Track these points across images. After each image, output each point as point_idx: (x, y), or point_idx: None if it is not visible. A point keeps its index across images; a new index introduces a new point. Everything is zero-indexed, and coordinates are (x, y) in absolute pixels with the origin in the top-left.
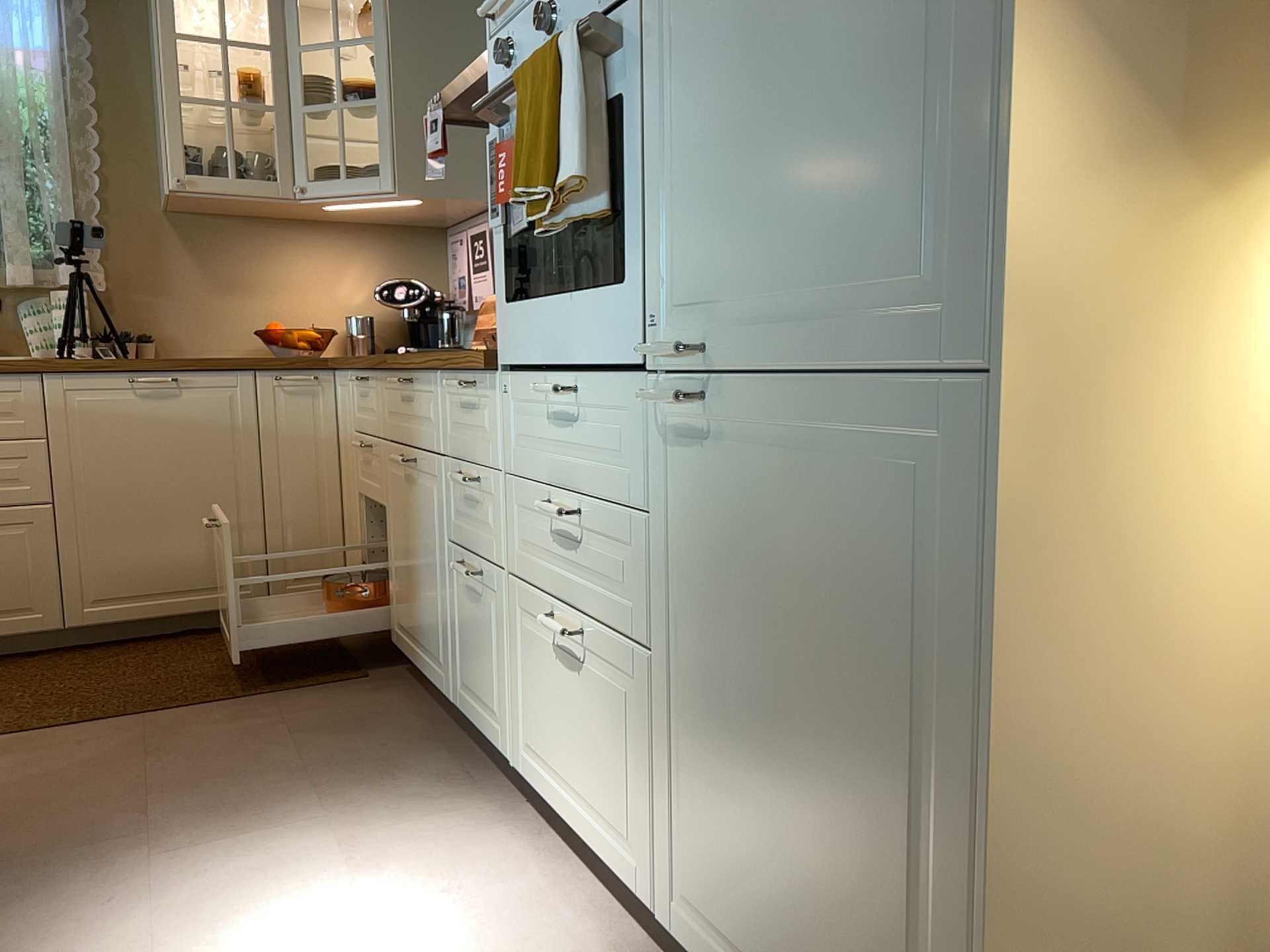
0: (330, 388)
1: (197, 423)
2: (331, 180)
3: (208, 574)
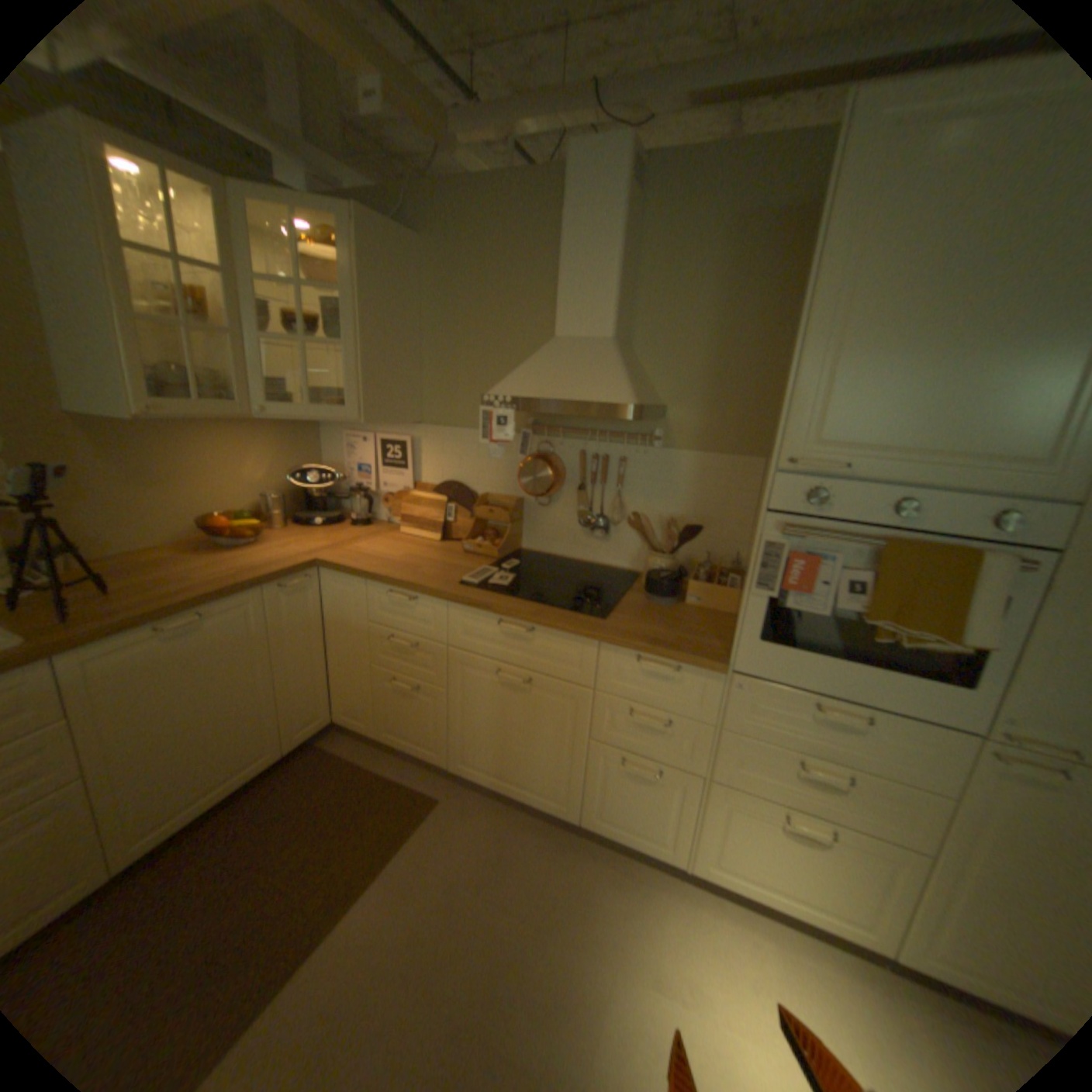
0: (315, 582)
1: (219, 645)
2: (283, 401)
3: (237, 760)
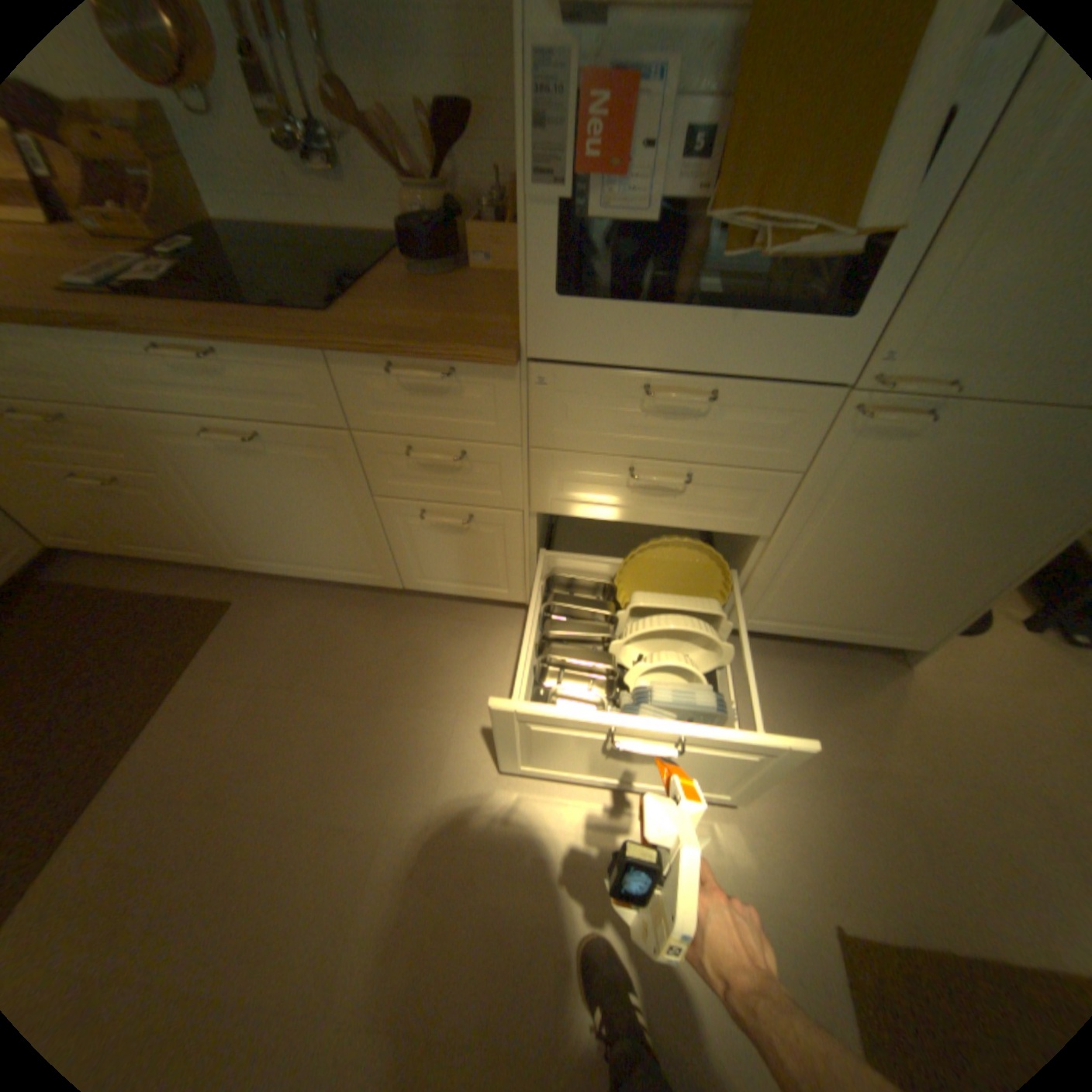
0: None
1: None
2: None
3: None
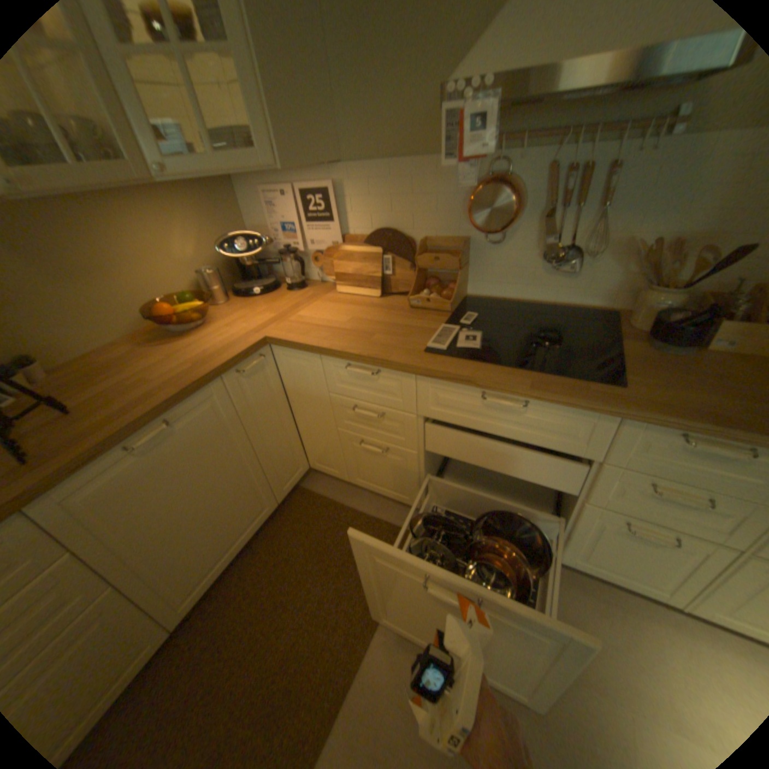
0: (271, 358)
1: (198, 441)
2: (185, 153)
3: (244, 521)
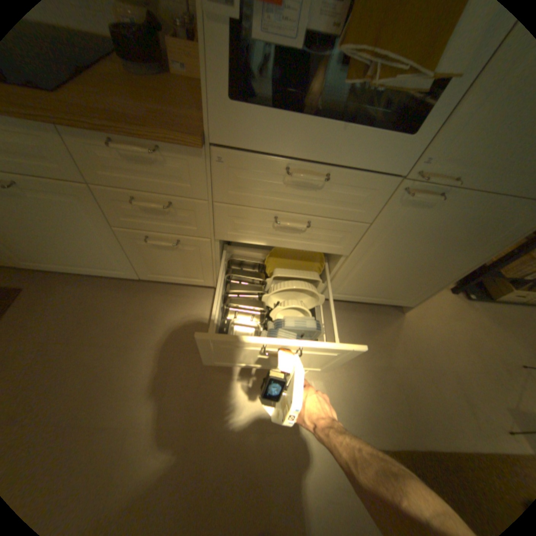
0: None
1: None
2: None
3: None
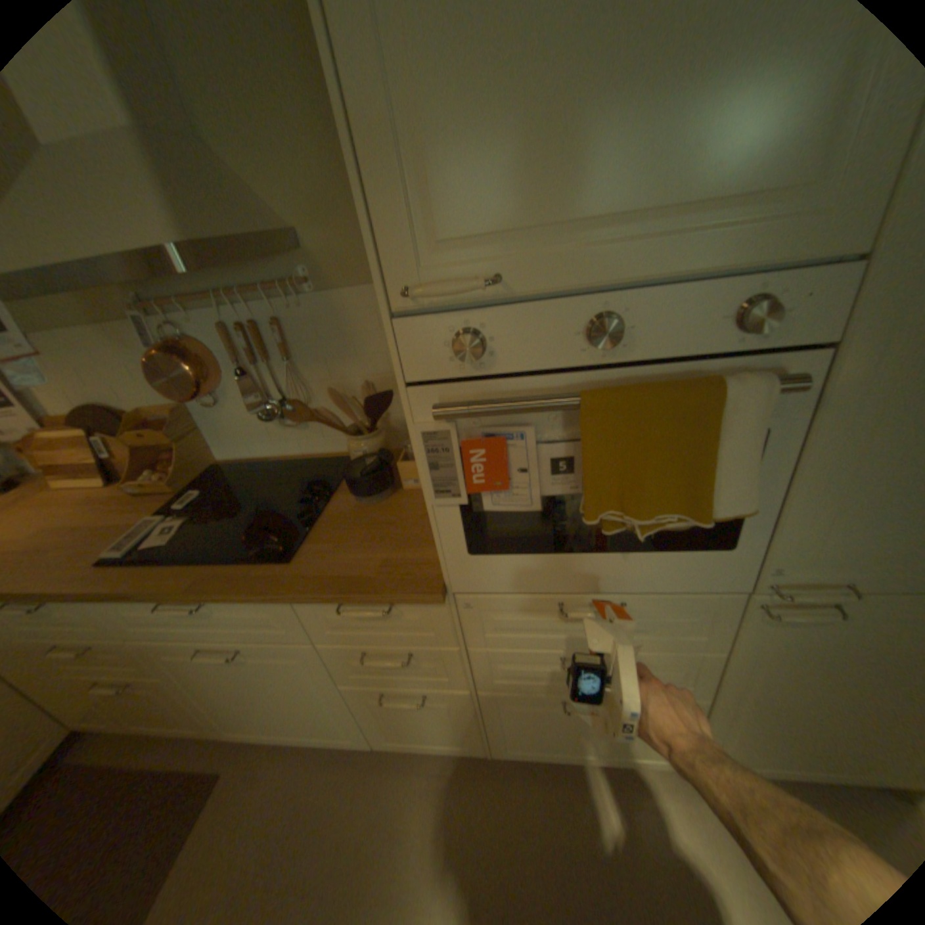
0: None
1: None
2: None
3: None
